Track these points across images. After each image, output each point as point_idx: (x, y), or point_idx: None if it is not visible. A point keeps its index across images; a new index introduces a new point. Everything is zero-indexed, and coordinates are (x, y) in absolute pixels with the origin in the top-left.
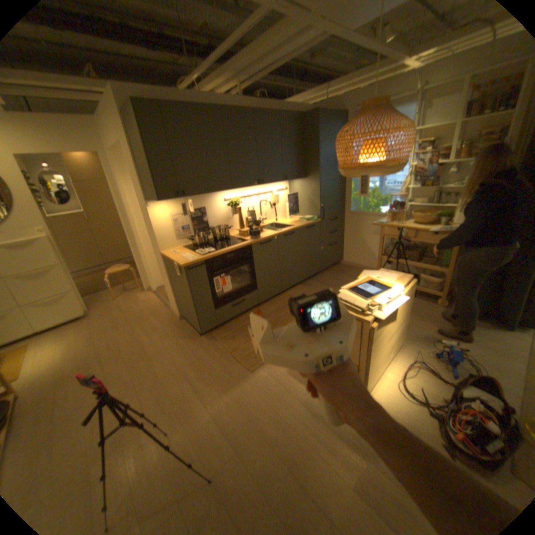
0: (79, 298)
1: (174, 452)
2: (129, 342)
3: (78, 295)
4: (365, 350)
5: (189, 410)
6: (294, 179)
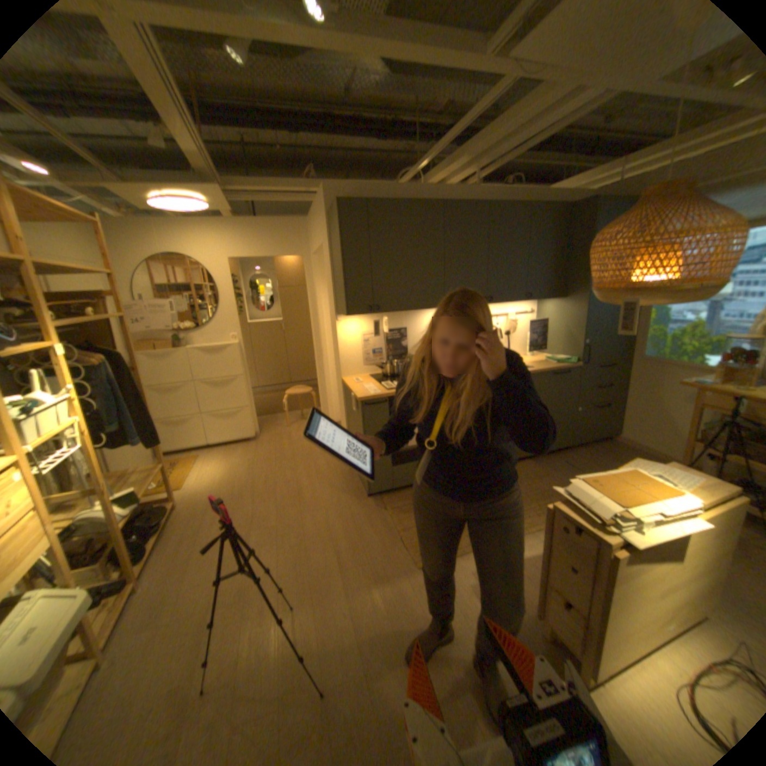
0: (254, 417)
1: (294, 637)
2: (286, 481)
3: (254, 413)
4: (601, 596)
5: (326, 590)
6: (546, 298)
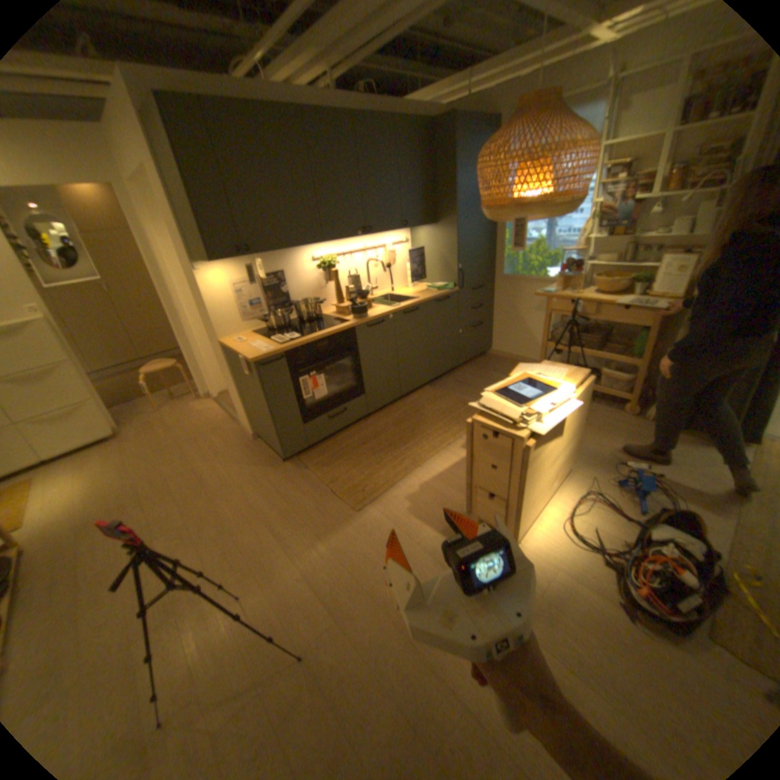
0: (103, 410)
1: (248, 622)
2: (179, 473)
3: (100, 406)
4: (516, 479)
5: (269, 565)
6: (418, 226)
